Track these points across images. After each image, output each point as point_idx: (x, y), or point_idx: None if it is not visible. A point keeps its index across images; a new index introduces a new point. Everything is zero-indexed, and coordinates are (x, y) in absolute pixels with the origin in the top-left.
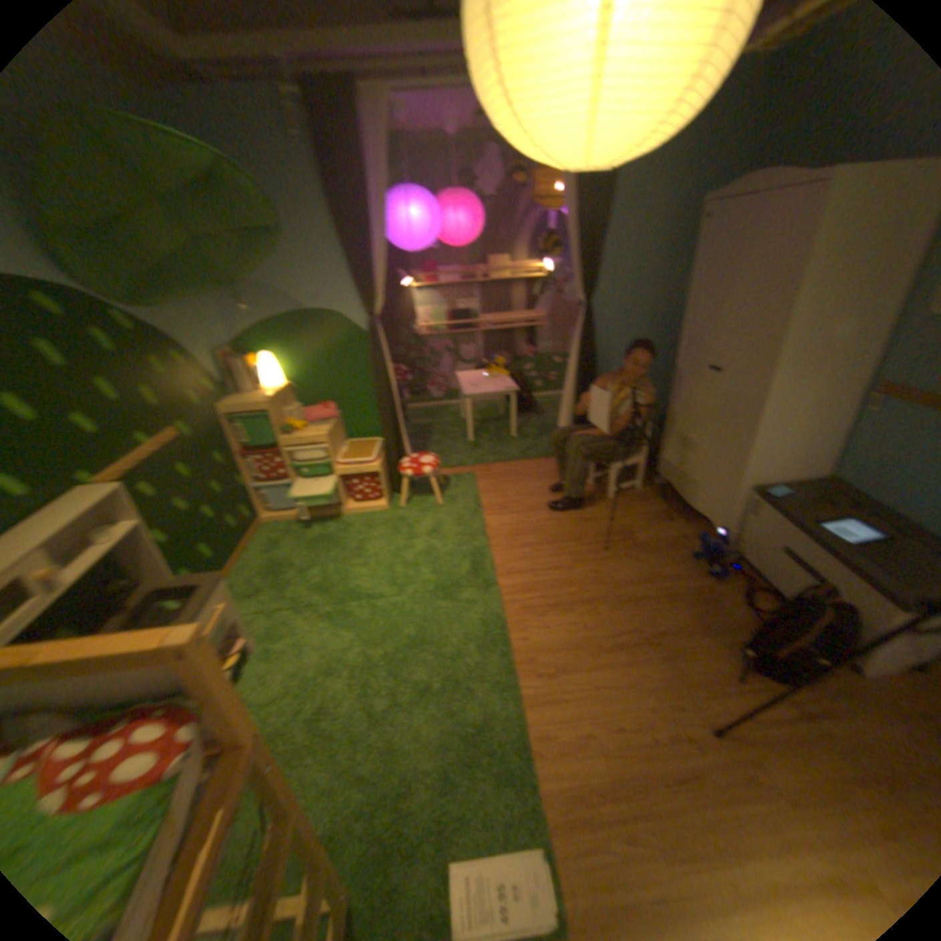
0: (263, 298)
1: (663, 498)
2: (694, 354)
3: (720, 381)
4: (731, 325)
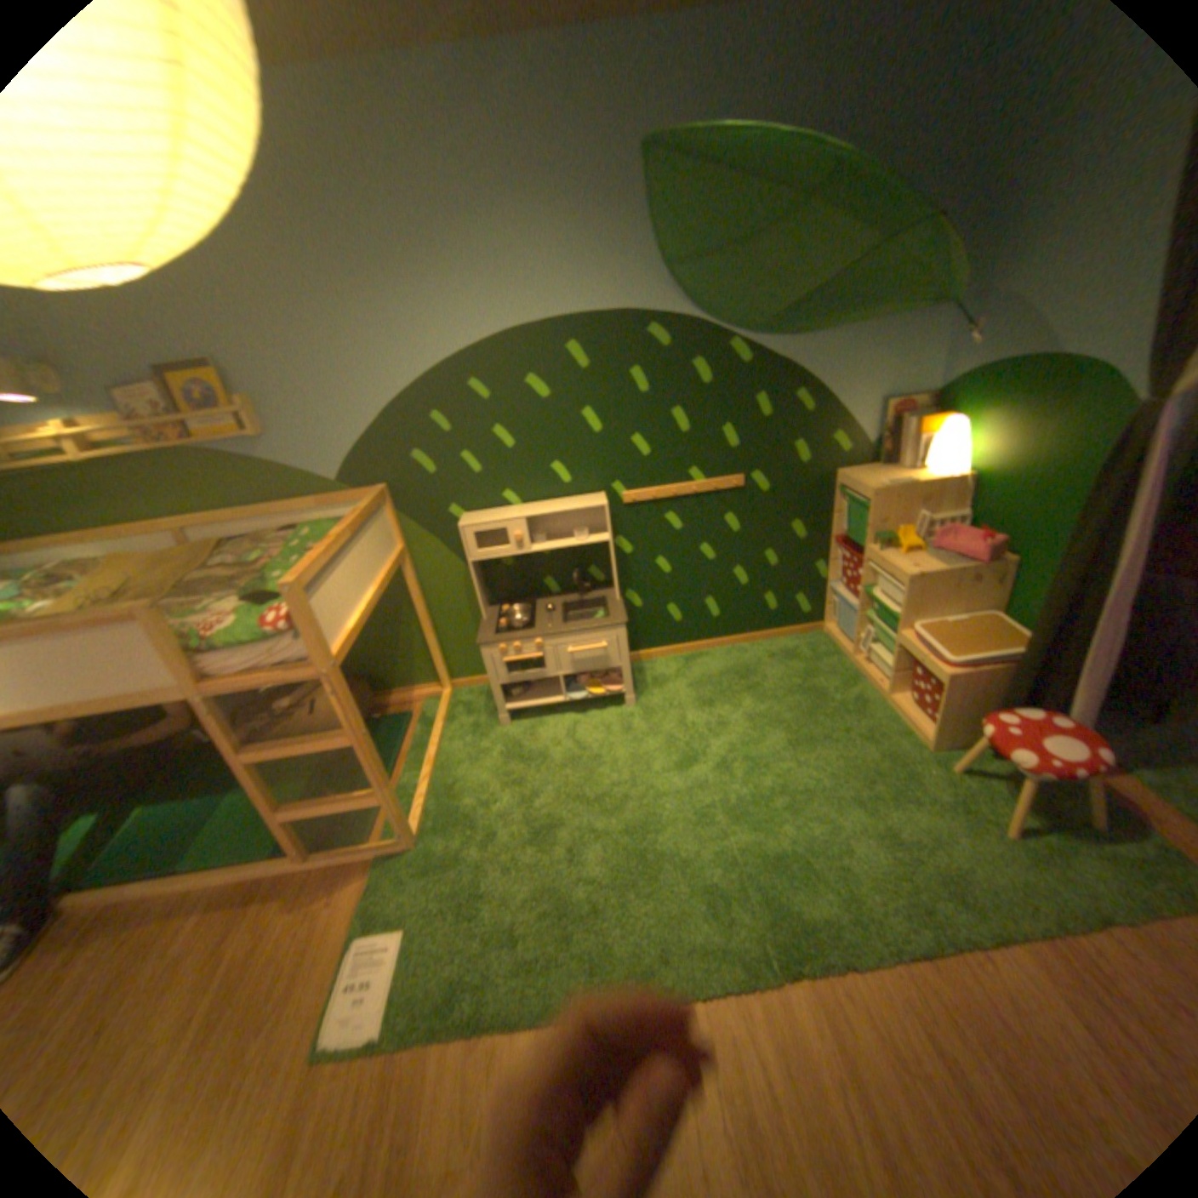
0: (1011, 325)
1: None
2: None
3: None
4: None
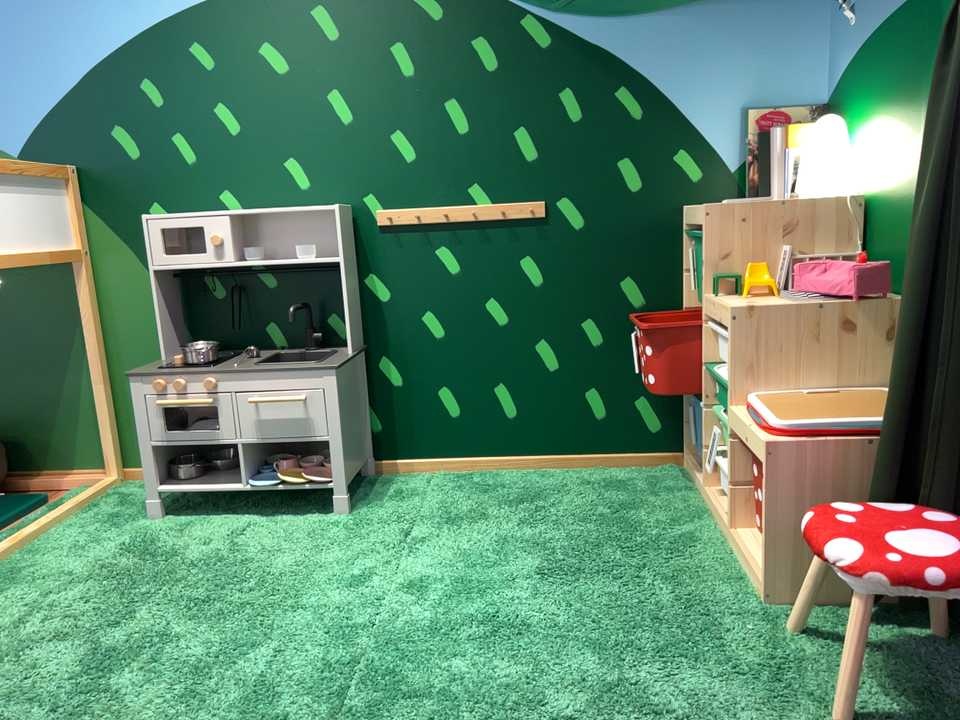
0: None
1: None
2: None
3: None
4: None
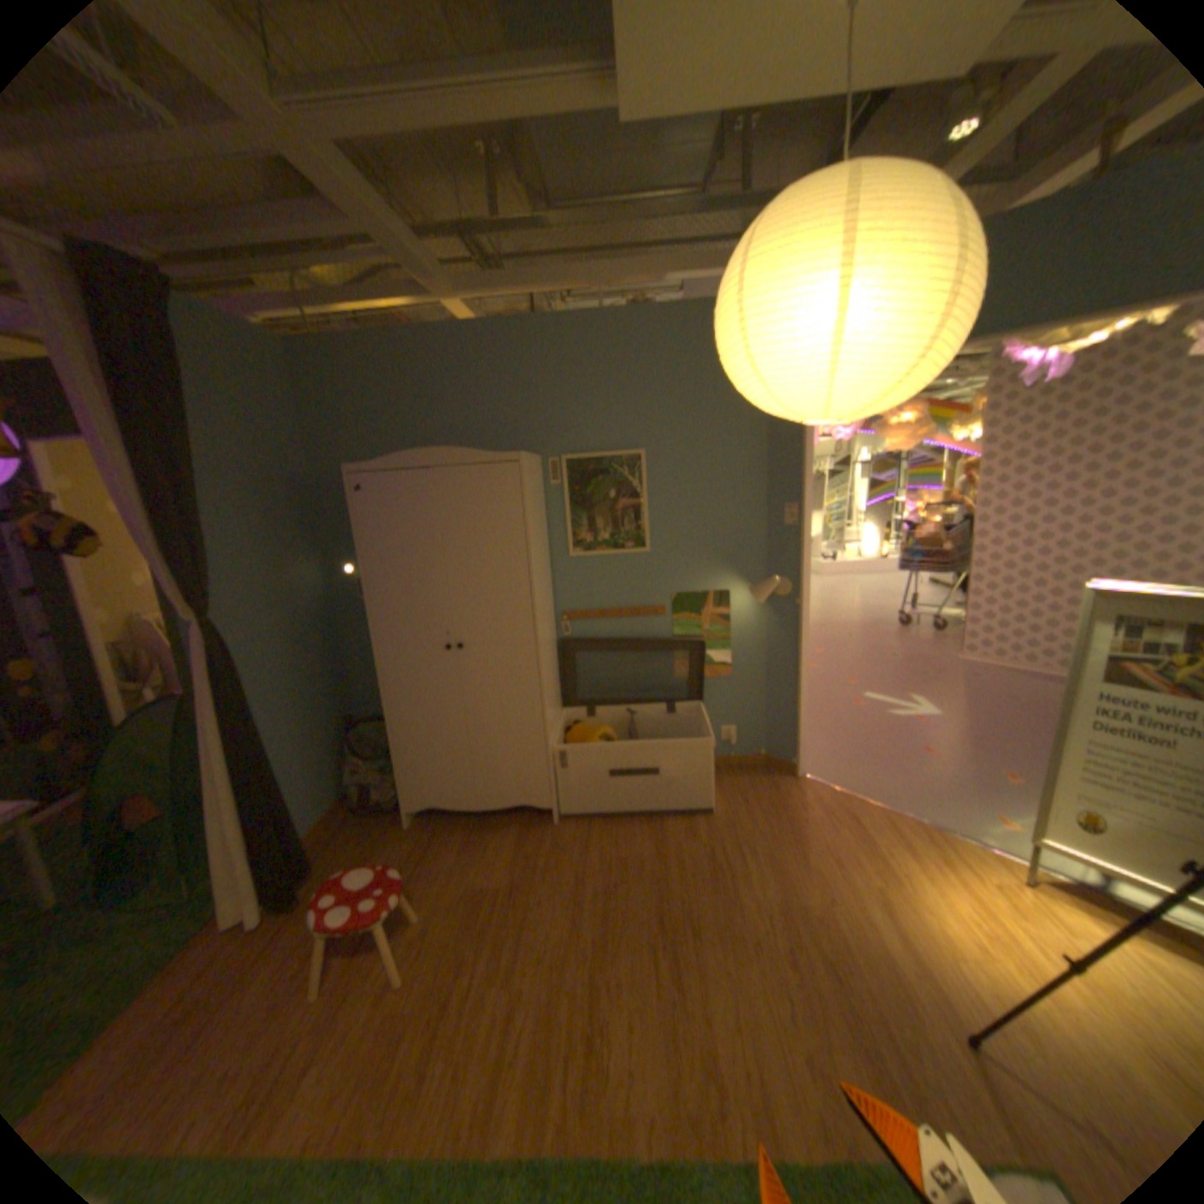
0: None
1: (438, 832)
2: (409, 641)
3: (460, 656)
4: (451, 595)
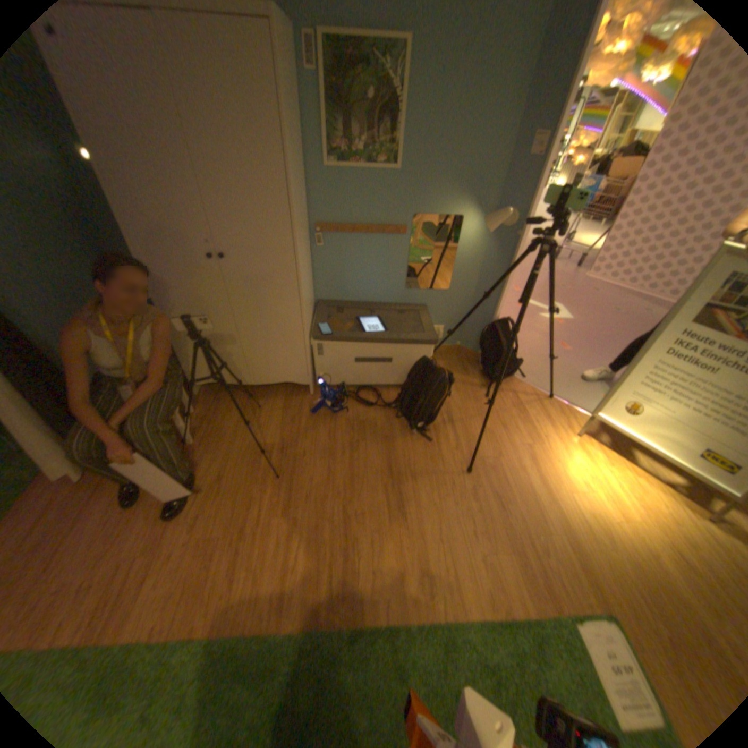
0: None
1: (222, 397)
2: (169, 247)
3: (223, 264)
4: (205, 201)
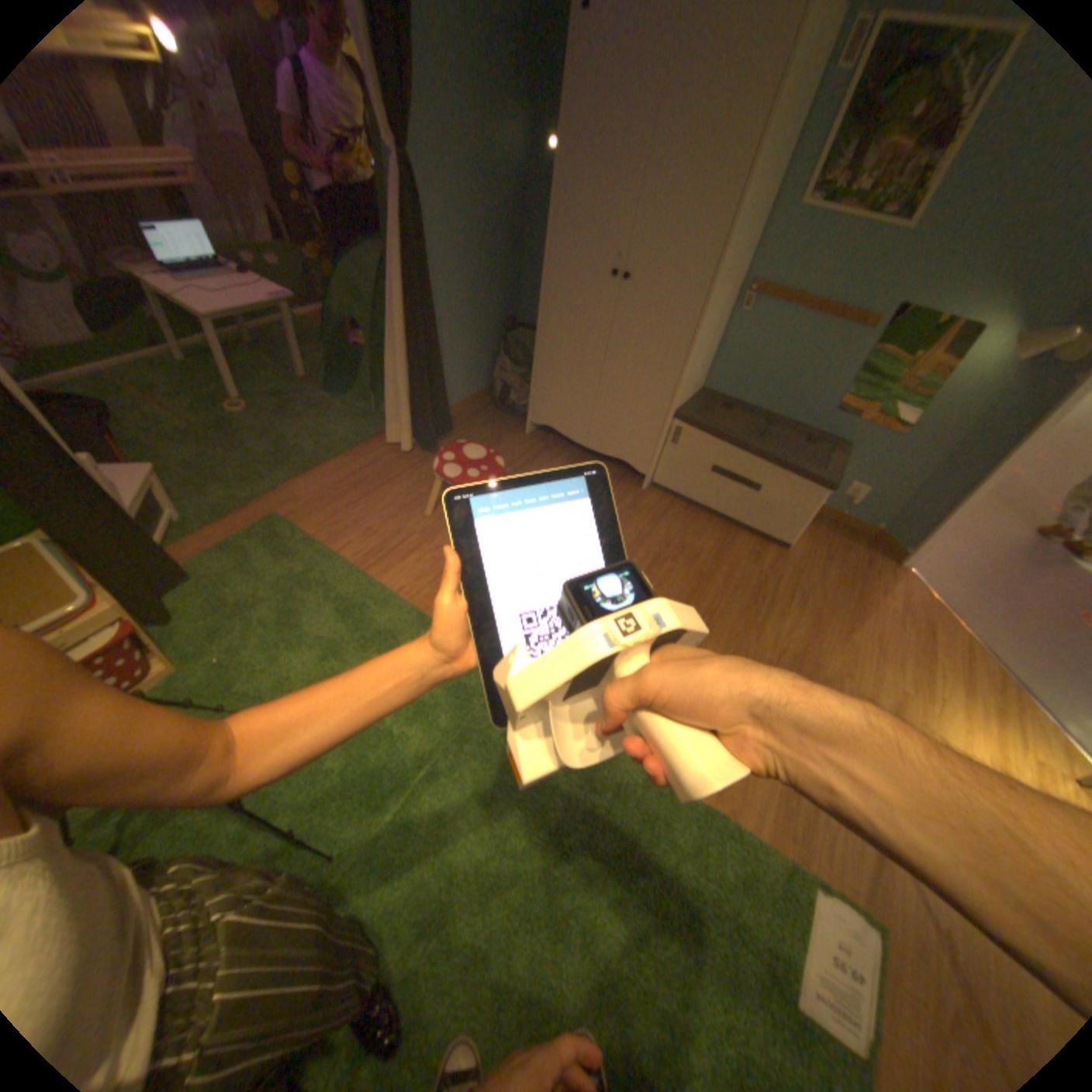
0: None
1: (549, 448)
2: (580, 252)
3: (623, 289)
4: (639, 209)
